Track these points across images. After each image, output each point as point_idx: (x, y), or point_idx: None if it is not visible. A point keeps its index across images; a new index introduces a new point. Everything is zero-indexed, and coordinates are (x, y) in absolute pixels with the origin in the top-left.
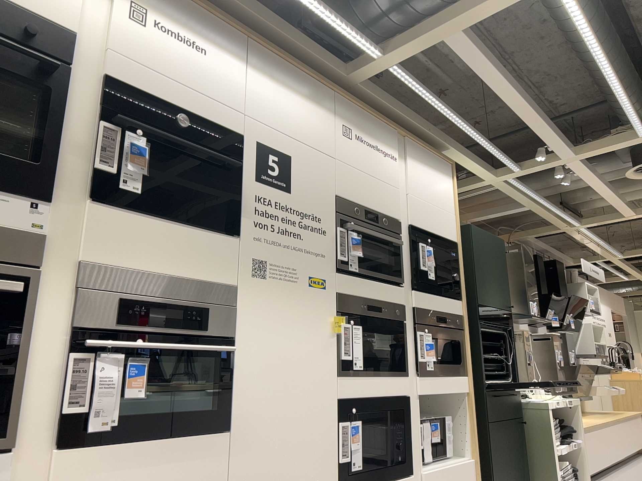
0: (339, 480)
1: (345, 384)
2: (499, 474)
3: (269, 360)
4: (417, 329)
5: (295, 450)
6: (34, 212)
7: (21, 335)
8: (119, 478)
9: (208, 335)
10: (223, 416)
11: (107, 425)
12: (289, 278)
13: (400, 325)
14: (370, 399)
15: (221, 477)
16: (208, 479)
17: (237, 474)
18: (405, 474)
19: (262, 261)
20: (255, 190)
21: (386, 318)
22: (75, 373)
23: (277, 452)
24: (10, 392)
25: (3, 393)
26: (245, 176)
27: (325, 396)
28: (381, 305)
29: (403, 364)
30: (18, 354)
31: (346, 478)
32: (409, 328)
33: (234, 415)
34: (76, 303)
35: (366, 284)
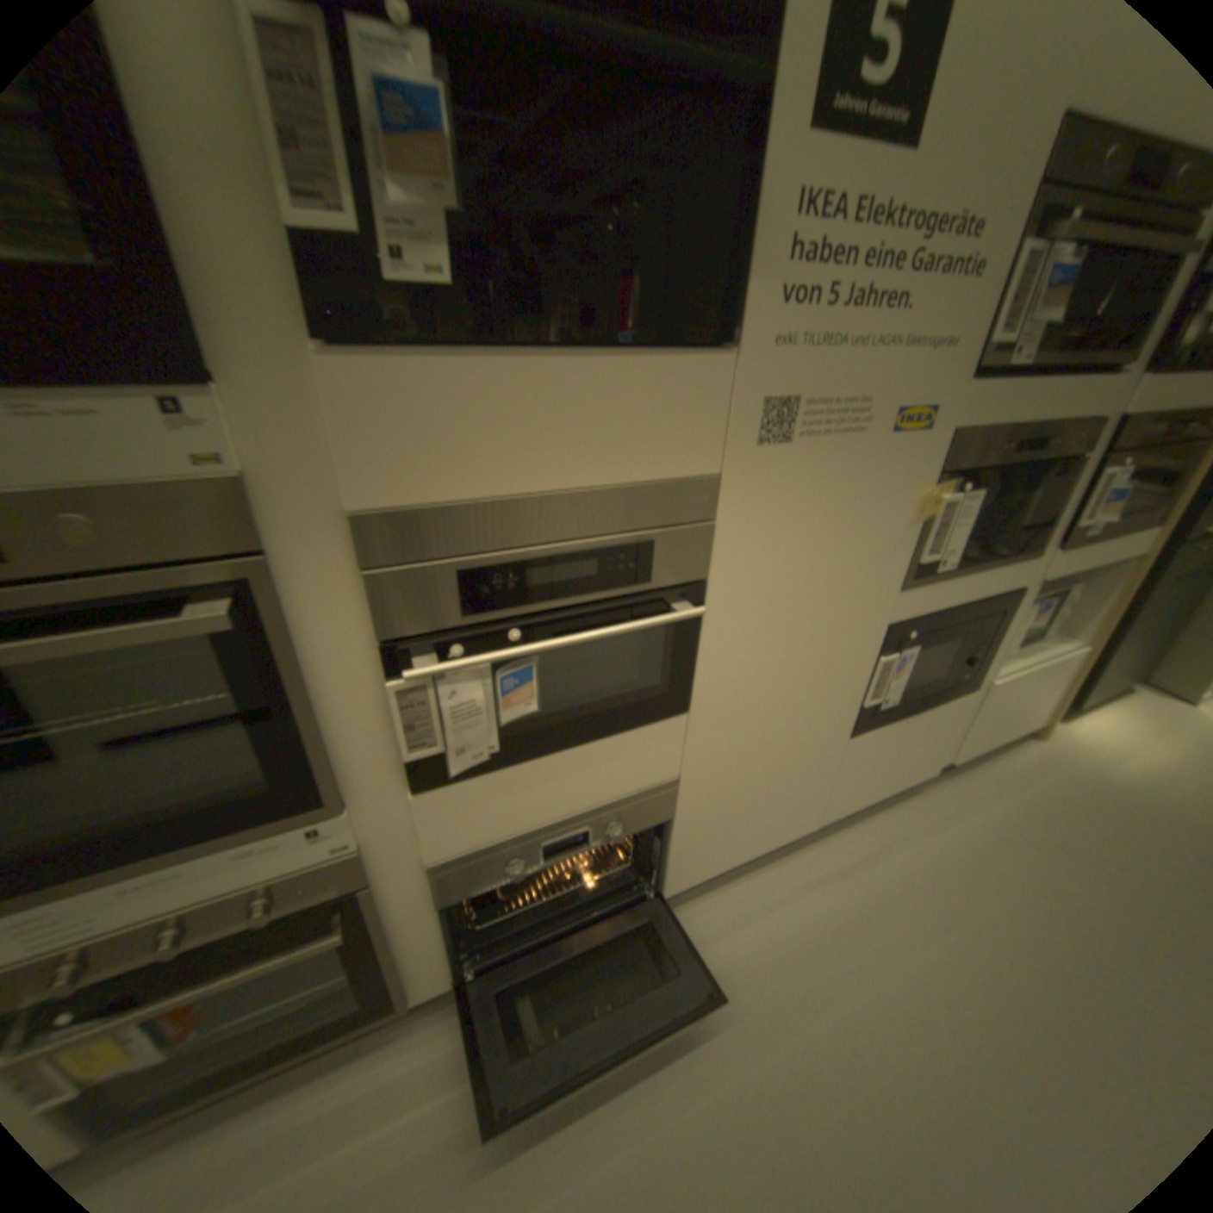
0: (856, 724)
1: (910, 600)
2: (1122, 658)
3: (771, 598)
4: (1110, 463)
5: (794, 707)
6: (175, 422)
7: (282, 676)
8: (516, 800)
9: (653, 585)
10: (678, 695)
11: (482, 756)
12: (851, 423)
13: (1074, 464)
14: (951, 612)
15: (670, 764)
16: (650, 770)
17: (696, 754)
18: (966, 694)
19: (790, 397)
20: (807, 170)
21: (1050, 454)
22: (404, 709)
23: (763, 718)
24: (305, 755)
25: (294, 760)
26: (783, 115)
27: (868, 627)
28: (1053, 432)
29: (1043, 537)
30: (292, 704)
31: (867, 720)
32: (1092, 461)
33: (697, 691)
34: (366, 601)
35: (1039, 388)
